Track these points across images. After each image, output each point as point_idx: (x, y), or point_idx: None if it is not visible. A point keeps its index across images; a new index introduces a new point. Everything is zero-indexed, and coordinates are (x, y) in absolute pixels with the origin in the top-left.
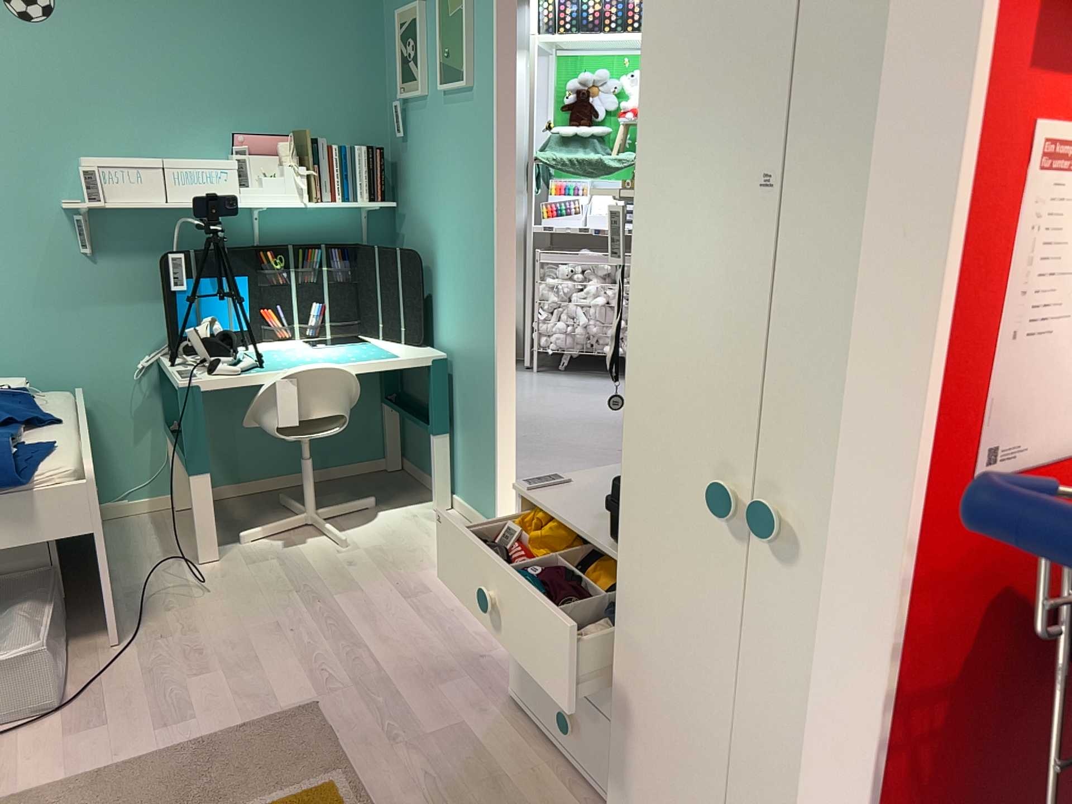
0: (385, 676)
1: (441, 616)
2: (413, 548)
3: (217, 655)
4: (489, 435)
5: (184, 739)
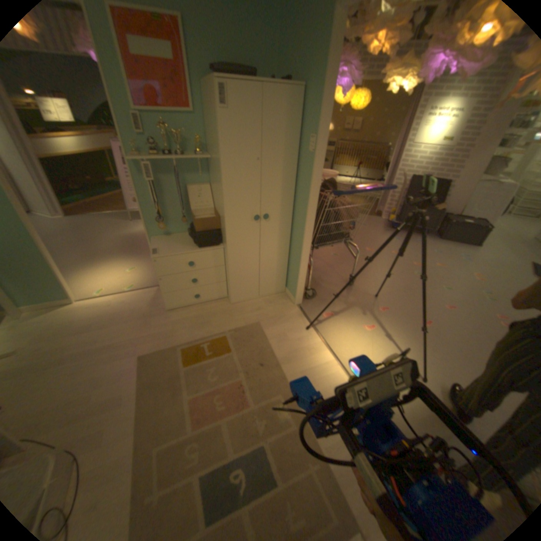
0: (136, 338)
1: (111, 322)
2: (47, 328)
3: (78, 394)
4: (43, 269)
5: (132, 395)
